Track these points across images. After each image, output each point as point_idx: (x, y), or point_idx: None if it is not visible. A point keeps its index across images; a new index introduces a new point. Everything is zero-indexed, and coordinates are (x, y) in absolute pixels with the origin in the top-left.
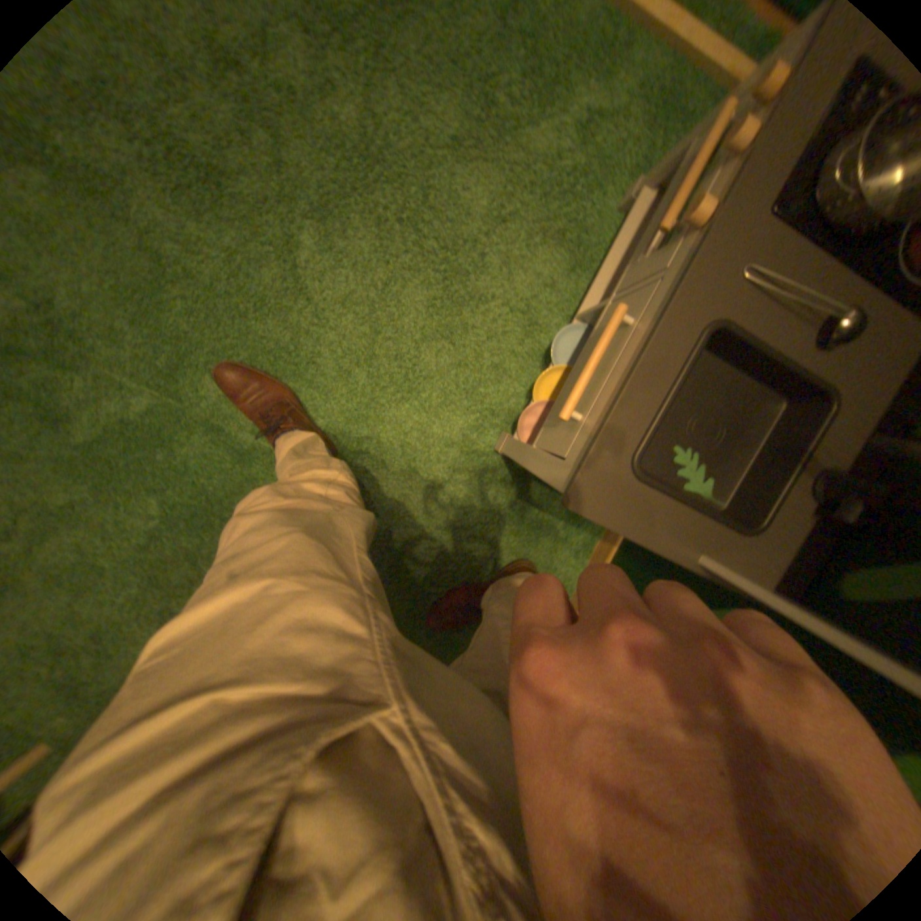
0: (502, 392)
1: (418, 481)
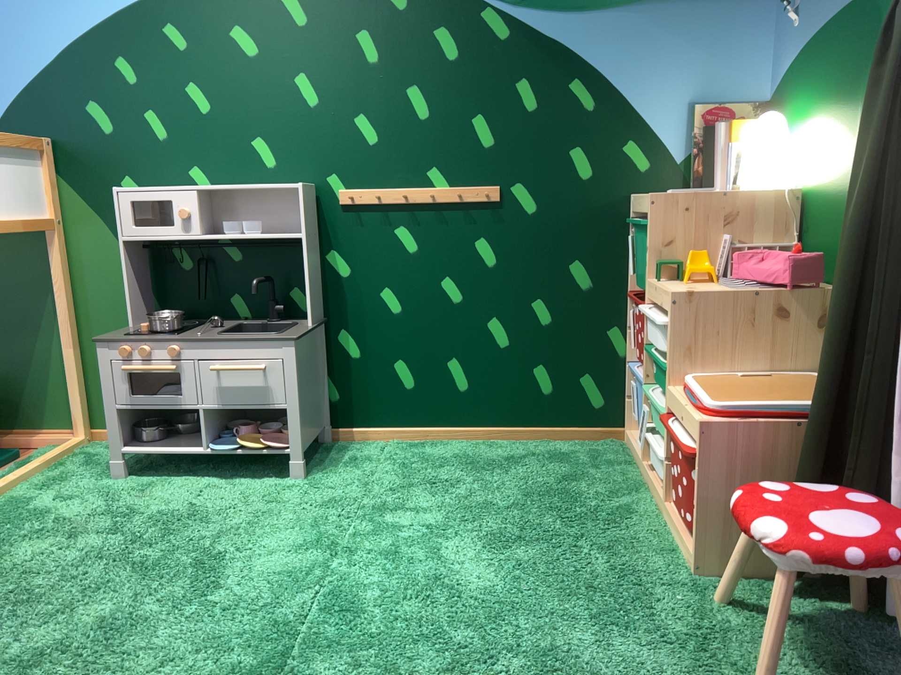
0: (257, 485)
1: (336, 495)
